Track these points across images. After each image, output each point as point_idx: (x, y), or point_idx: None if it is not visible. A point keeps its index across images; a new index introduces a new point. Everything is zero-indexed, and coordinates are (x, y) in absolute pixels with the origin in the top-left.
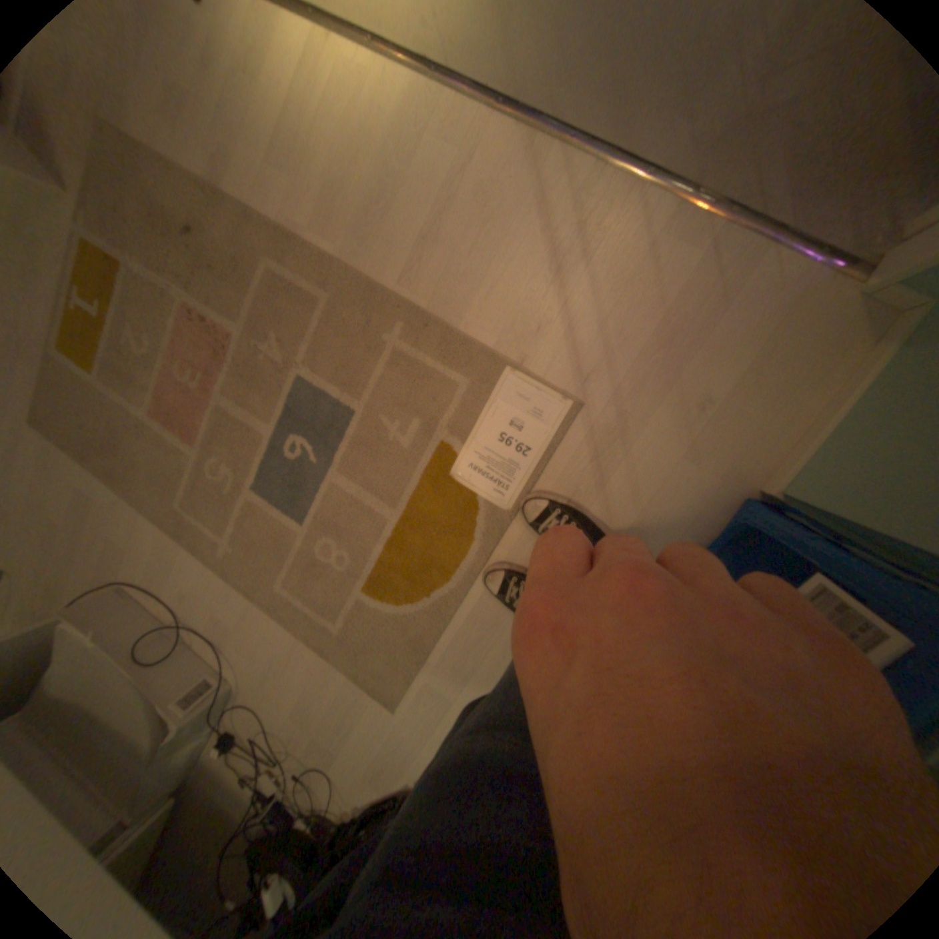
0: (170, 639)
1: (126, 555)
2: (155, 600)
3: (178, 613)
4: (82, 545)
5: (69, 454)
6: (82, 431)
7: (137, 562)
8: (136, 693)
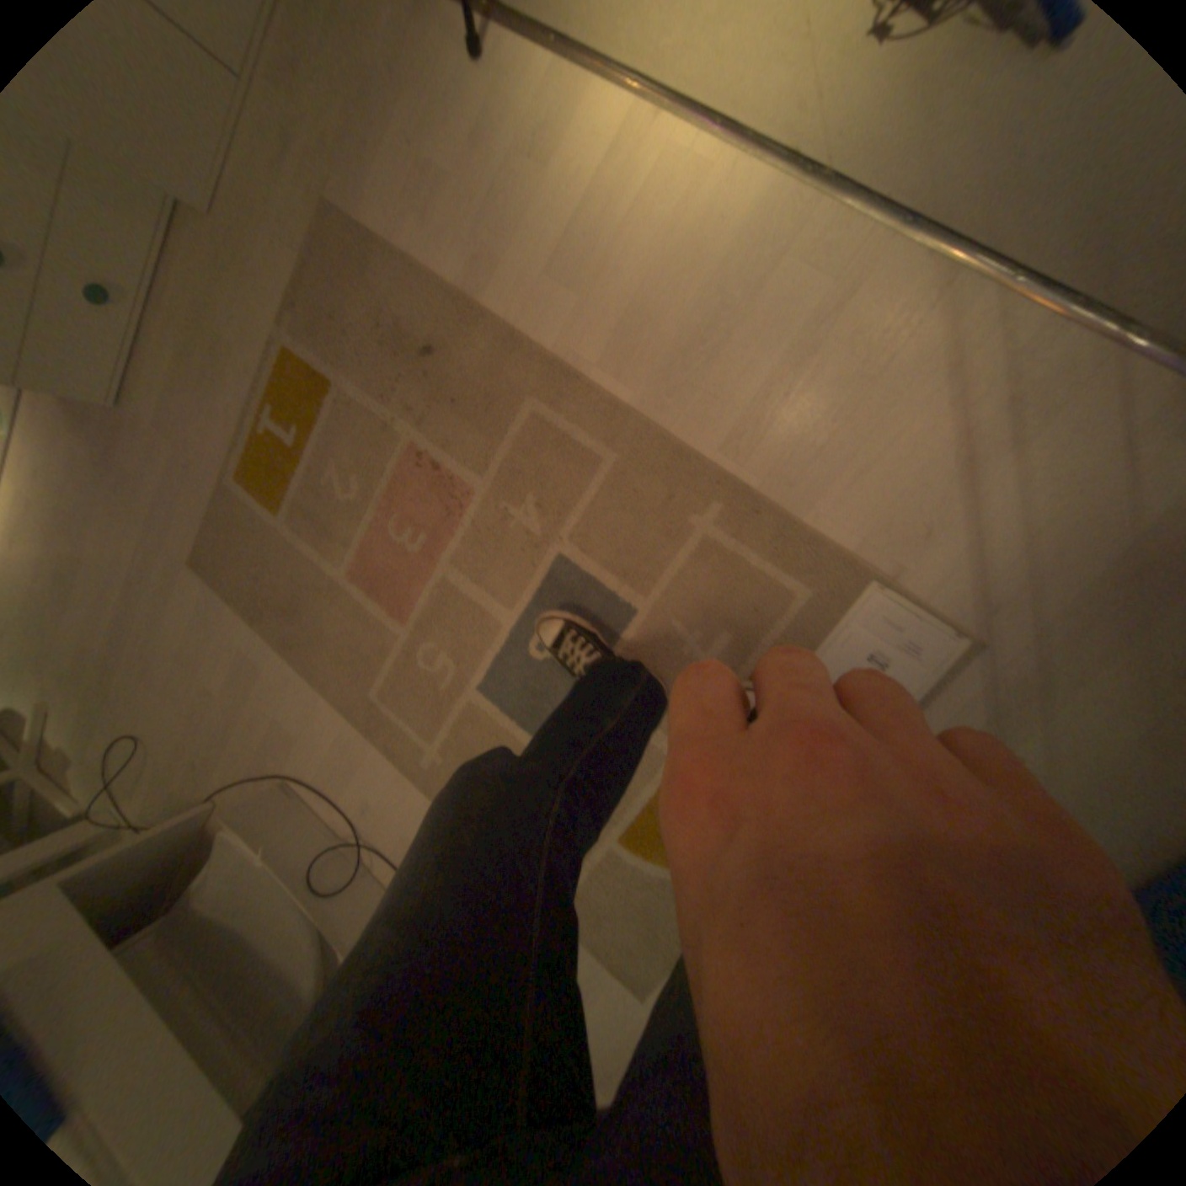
0: (348, 858)
1: (301, 746)
2: (333, 807)
3: (361, 828)
4: (245, 724)
5: (240, 612)
6: (261, 587)
7: (314, 756)
8: (304, 923)
